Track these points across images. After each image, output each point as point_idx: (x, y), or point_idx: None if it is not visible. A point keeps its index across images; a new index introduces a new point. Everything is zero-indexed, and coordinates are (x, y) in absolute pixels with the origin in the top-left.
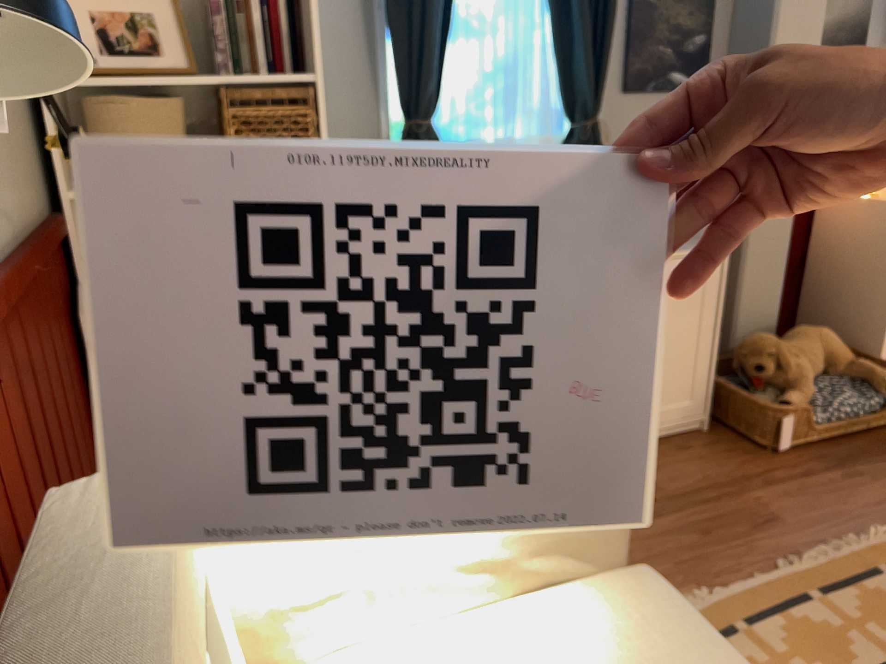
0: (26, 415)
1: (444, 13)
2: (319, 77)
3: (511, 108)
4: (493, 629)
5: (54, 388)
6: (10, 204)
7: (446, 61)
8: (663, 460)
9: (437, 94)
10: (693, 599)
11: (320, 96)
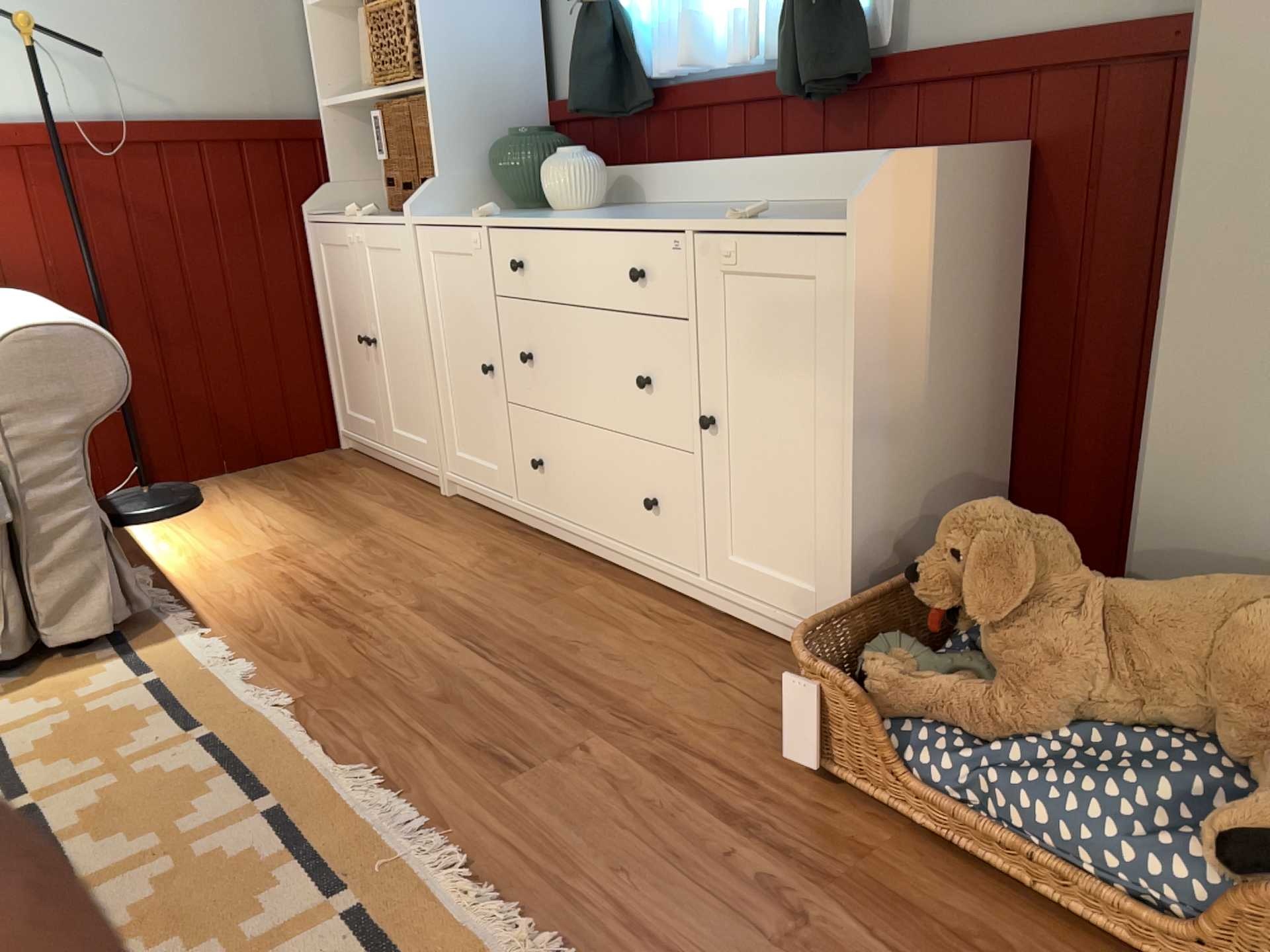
0: (109, 234)
1: None
2: None
3: None
4: None
5: (206, 244)
6: (196, 99)
7: None
8: (678, 646)
9: None
10: (271, 695)
11: None
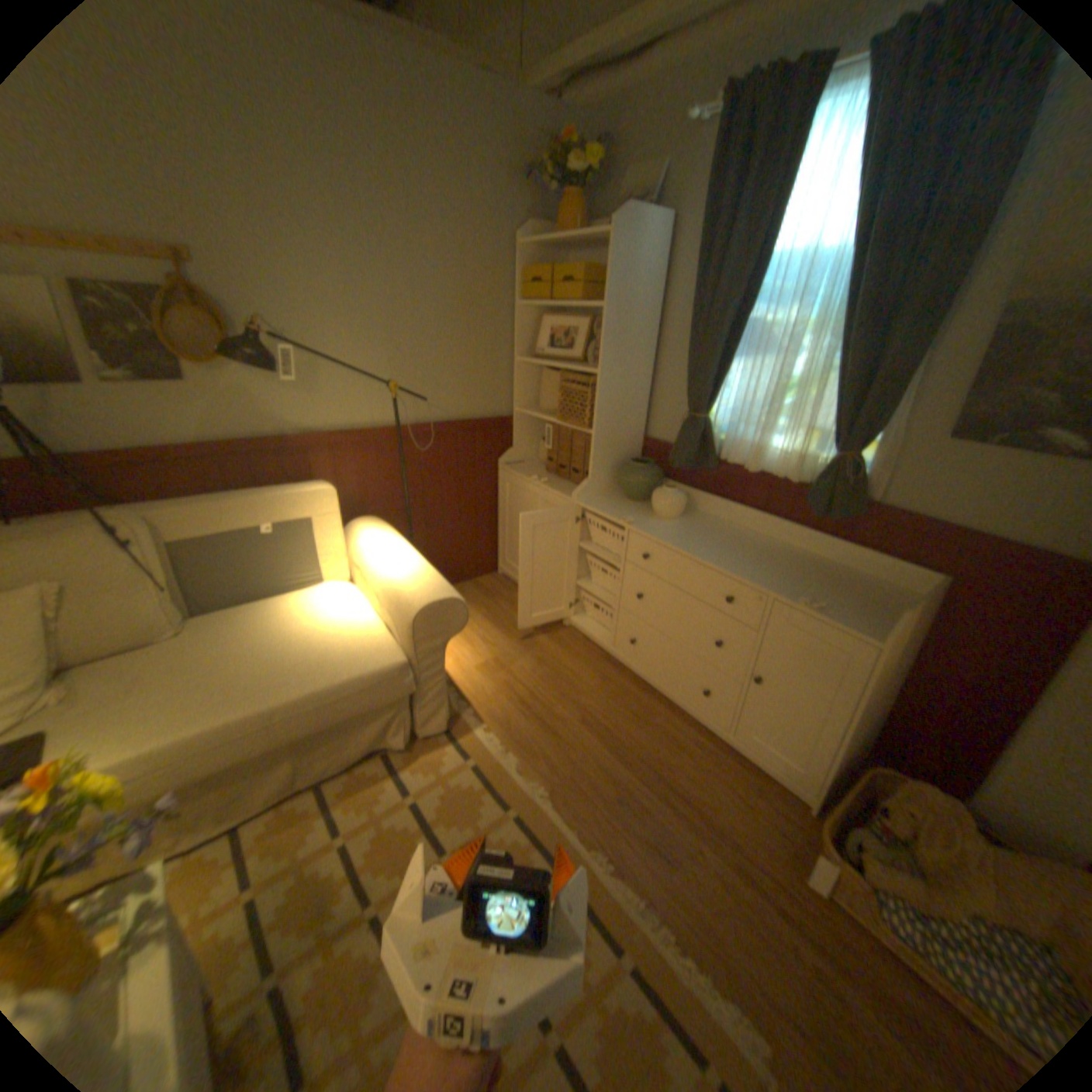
0: (410, 476)
1: (748, 332)
2: (601, 372)
3: (767, 421)
4: (363, 616)
5: (453, 478)
6: (457, 405)
7: (731, 371)
8: (723, 774)
9: (714, 396)
10: (536, 786)
11: (607, 383)
